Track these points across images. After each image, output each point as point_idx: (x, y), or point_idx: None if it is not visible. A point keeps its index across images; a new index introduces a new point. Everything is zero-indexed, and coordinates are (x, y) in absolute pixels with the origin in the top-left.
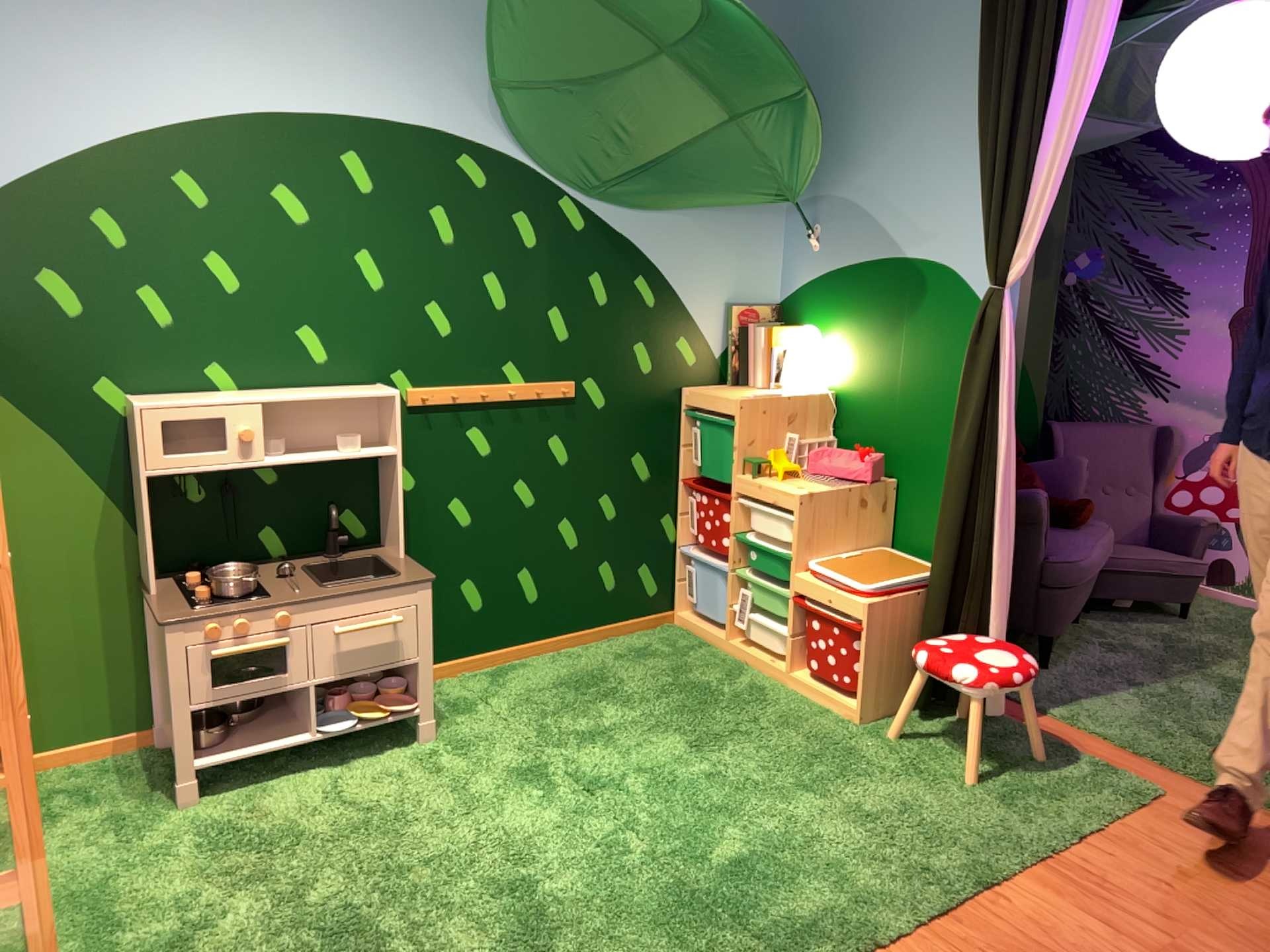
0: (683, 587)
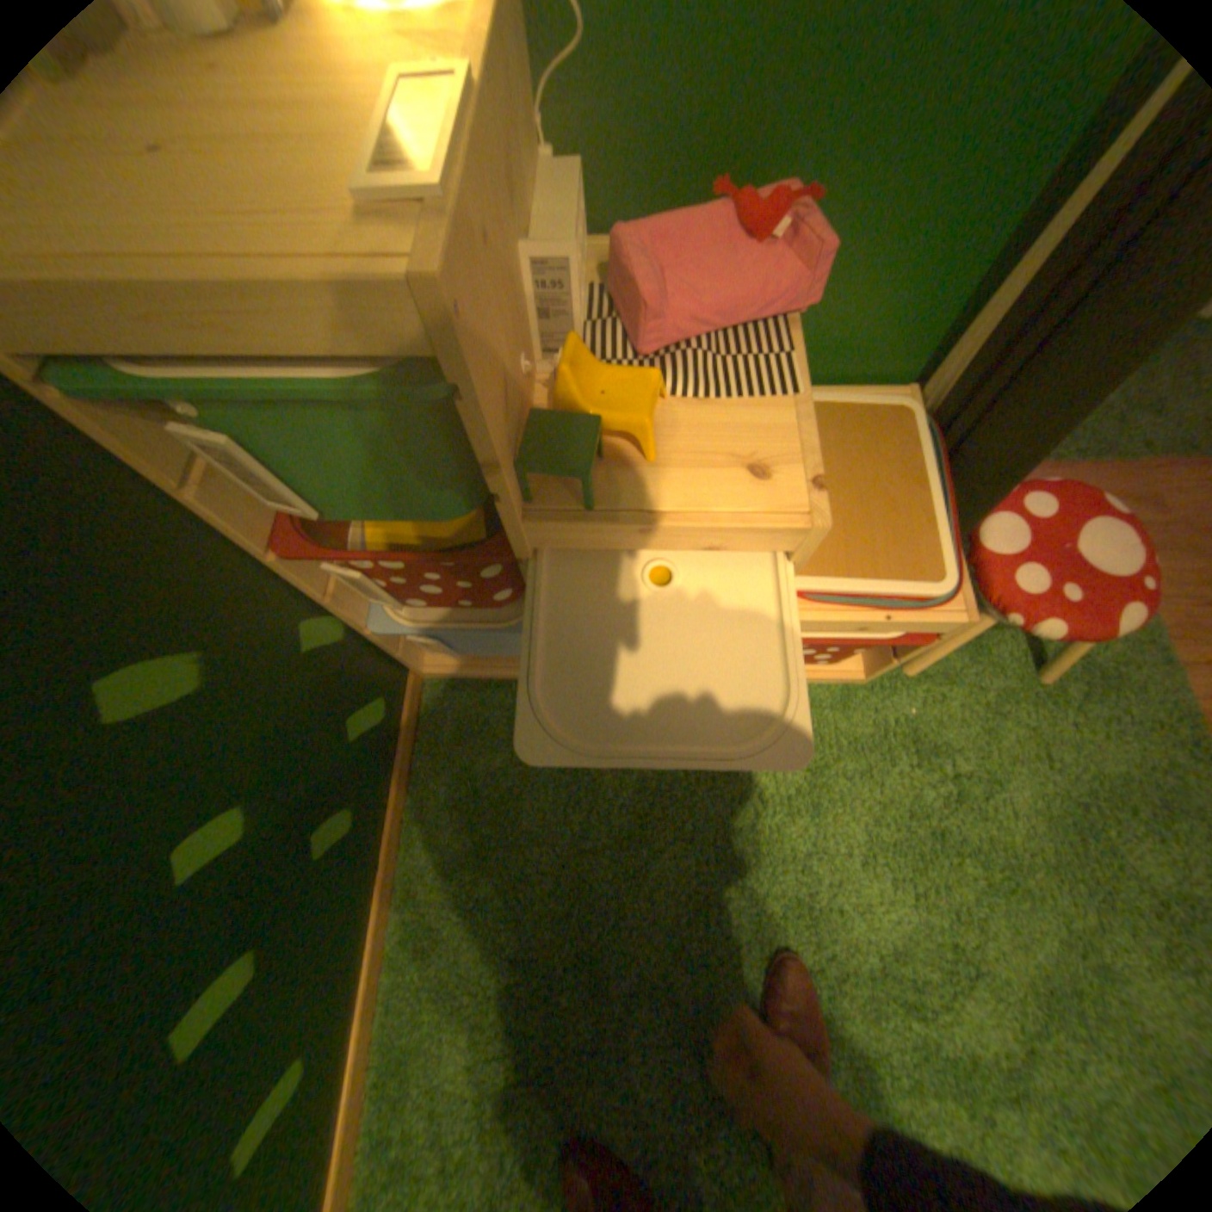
0: (404, 647)
